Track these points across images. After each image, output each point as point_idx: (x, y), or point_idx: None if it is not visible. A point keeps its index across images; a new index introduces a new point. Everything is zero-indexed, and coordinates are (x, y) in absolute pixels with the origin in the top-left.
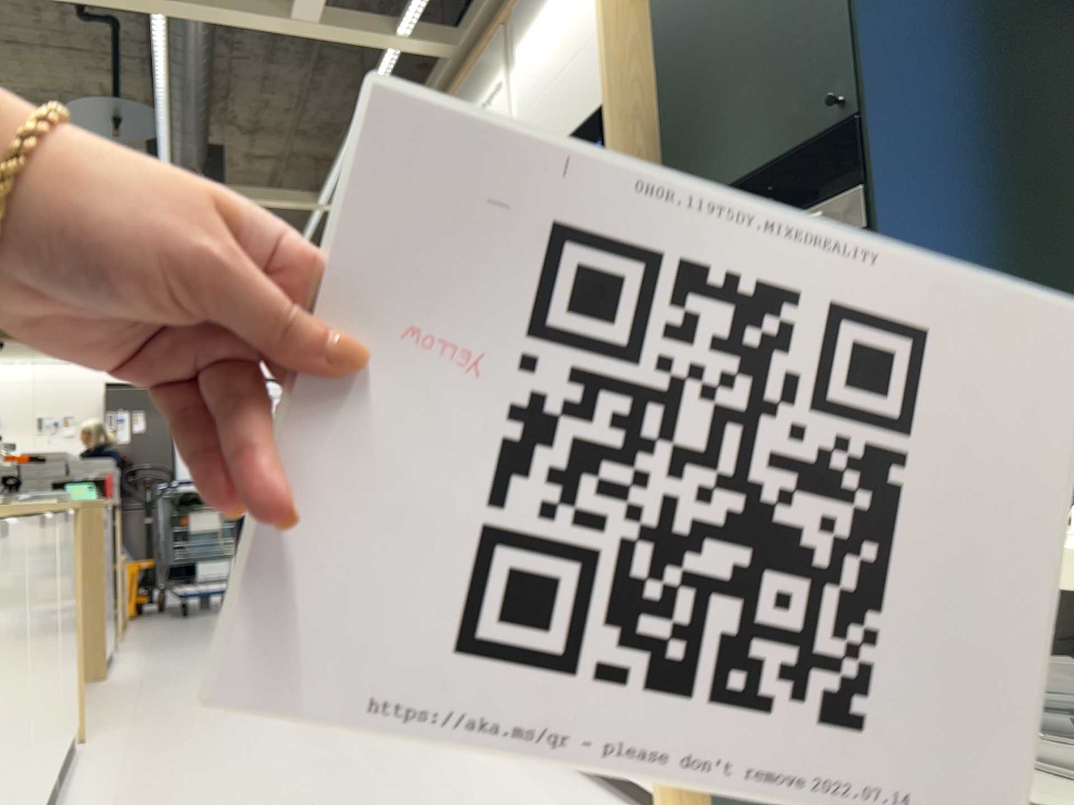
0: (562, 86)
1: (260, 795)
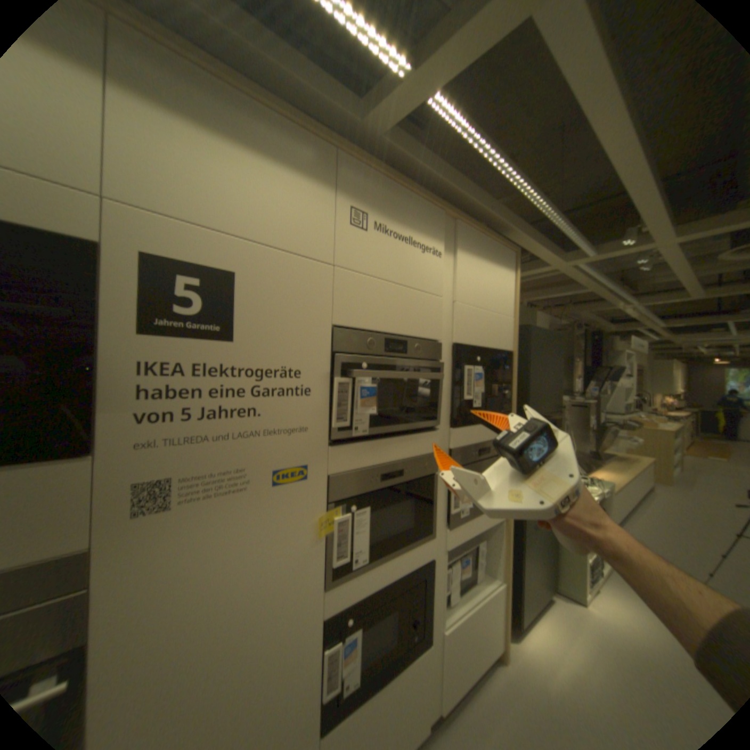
0: (491, 318)
1: None
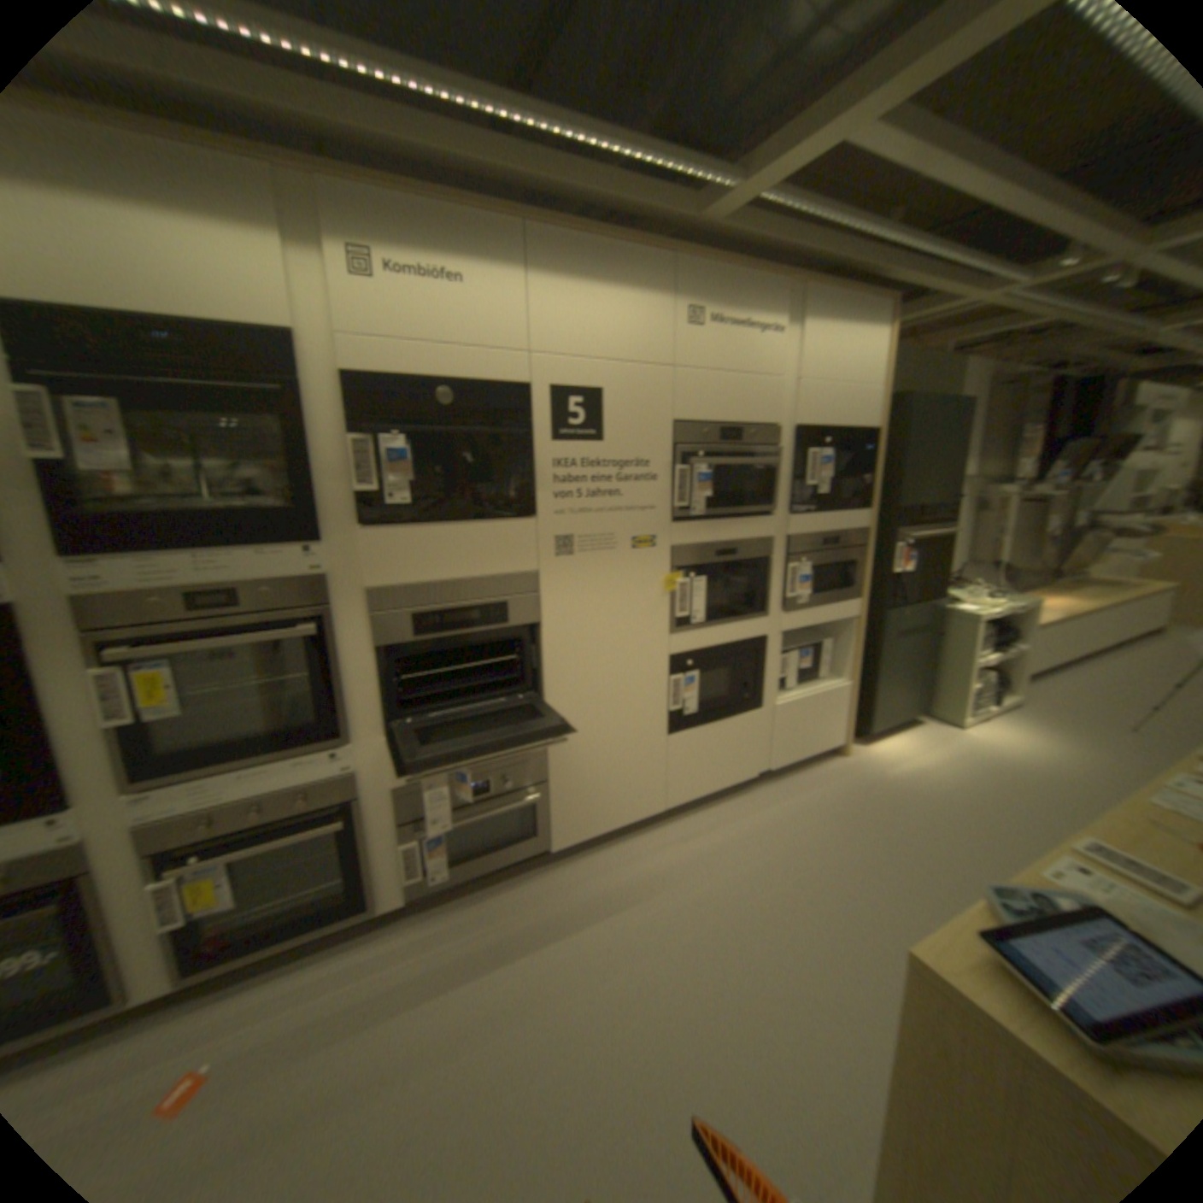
0: (849, 391)
1: (886, 929)
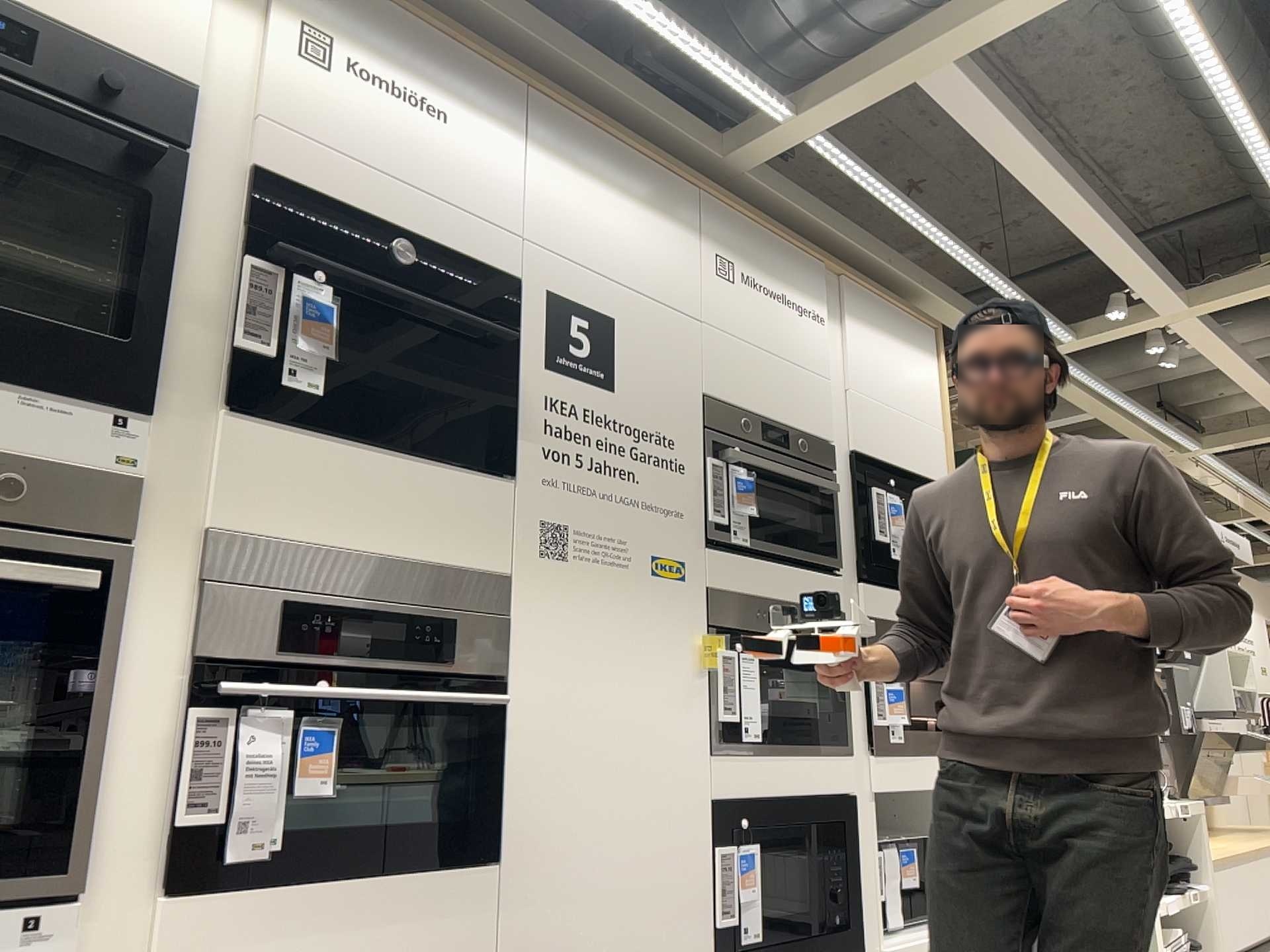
0: (905, 423)
1: None
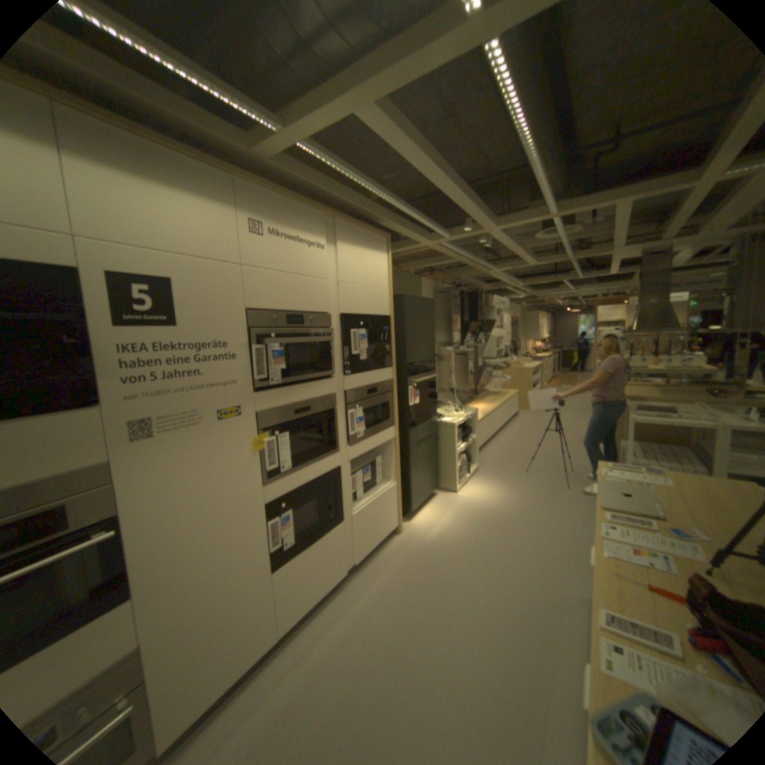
0: (369, 292)
1: (457, 678)
